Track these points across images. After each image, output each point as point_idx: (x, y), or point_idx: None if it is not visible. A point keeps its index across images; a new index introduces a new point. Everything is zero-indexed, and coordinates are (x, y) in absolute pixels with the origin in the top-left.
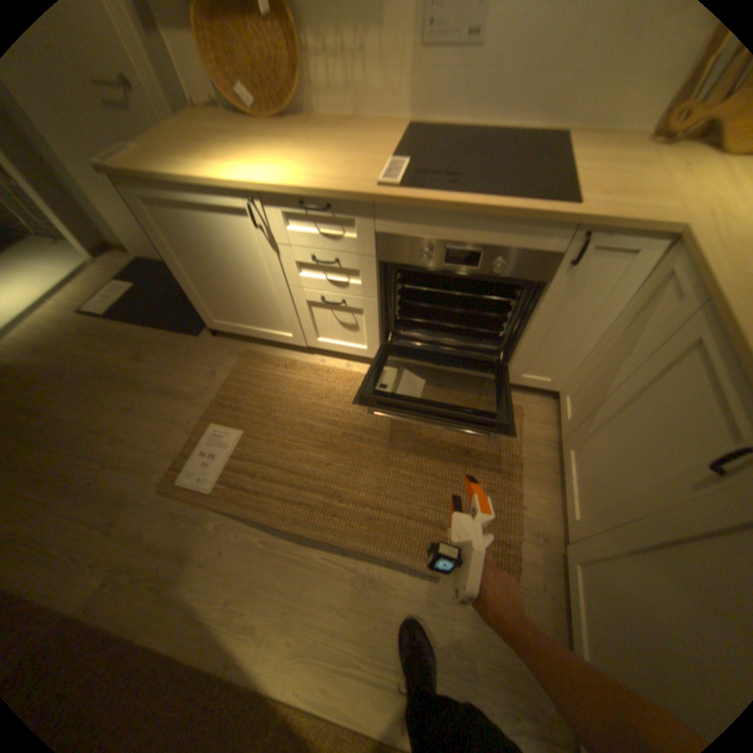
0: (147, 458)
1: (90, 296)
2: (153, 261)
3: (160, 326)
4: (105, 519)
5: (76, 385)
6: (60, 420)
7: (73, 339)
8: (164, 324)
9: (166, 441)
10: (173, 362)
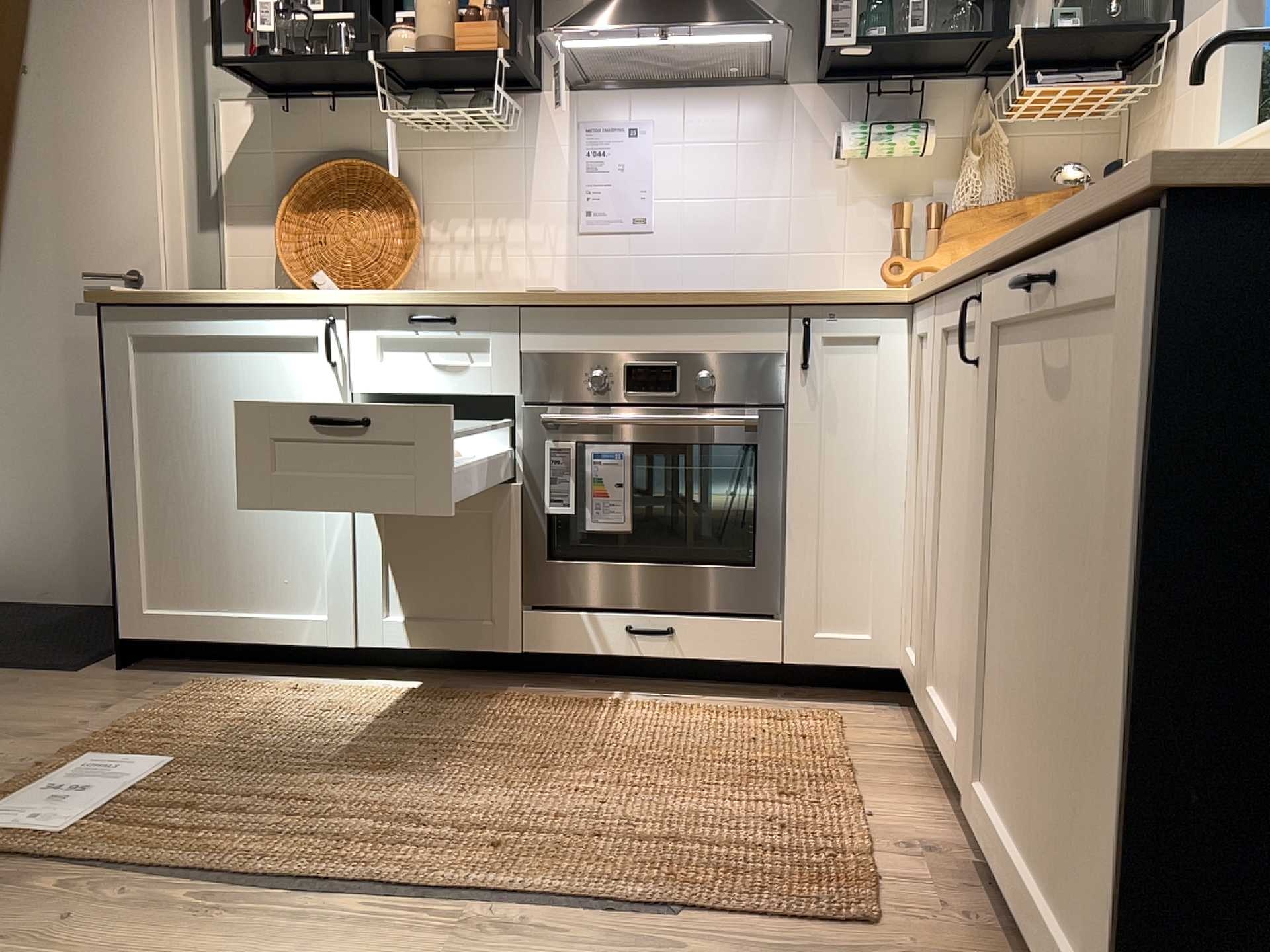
0: None
1: None
2: None
3: None
4: None
5: None
6: None
7: None
8: None
9: None
10: (2, 700)
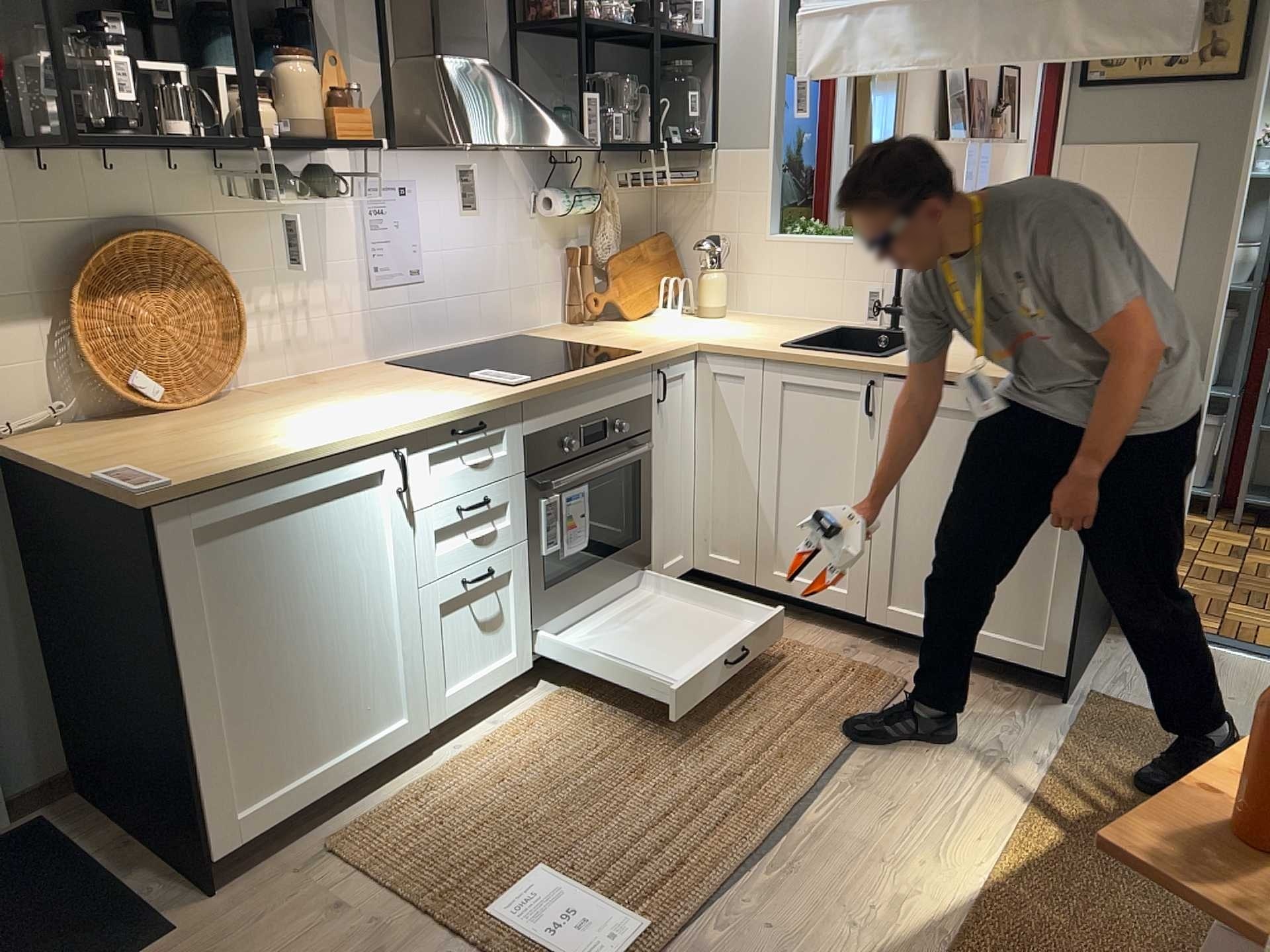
0: None
1: None
2: None
3: None
4: None
5: None
6: None
7: None
8: None
9: None
10: None
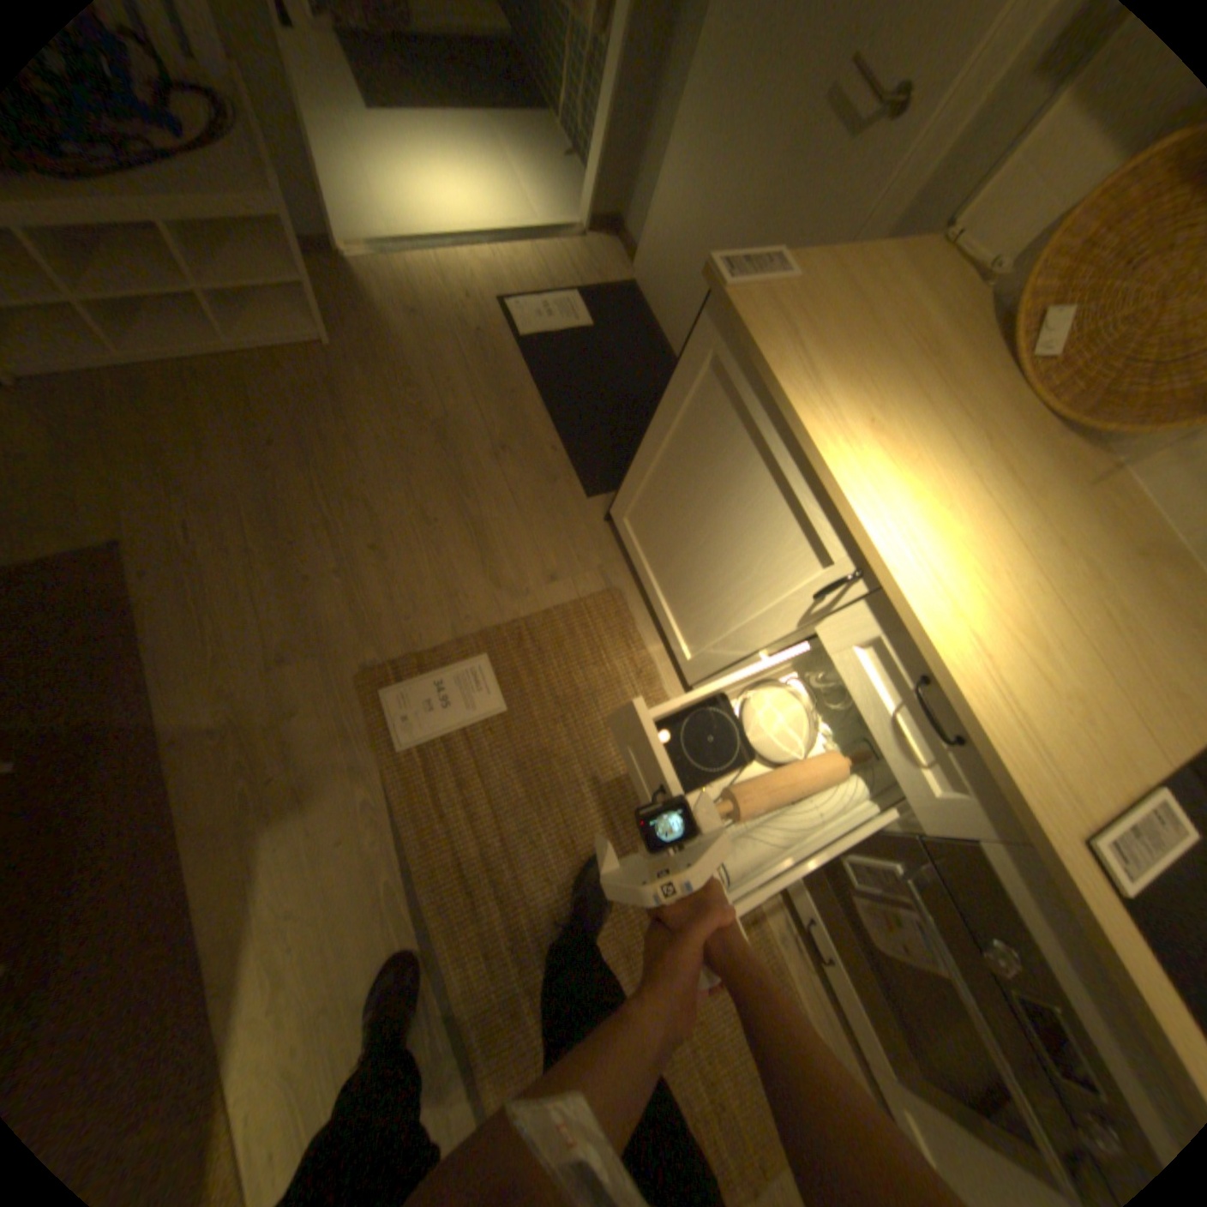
0: (385, 616)
1: (534, 289)
2: (649, 309)
3: (564, 430)
4: (280, 647)
5: (409, 414)
6: (353, 447)
7: (462, 338)
8: (572, 432)
9: (422, 617)
10: (530, 504)
